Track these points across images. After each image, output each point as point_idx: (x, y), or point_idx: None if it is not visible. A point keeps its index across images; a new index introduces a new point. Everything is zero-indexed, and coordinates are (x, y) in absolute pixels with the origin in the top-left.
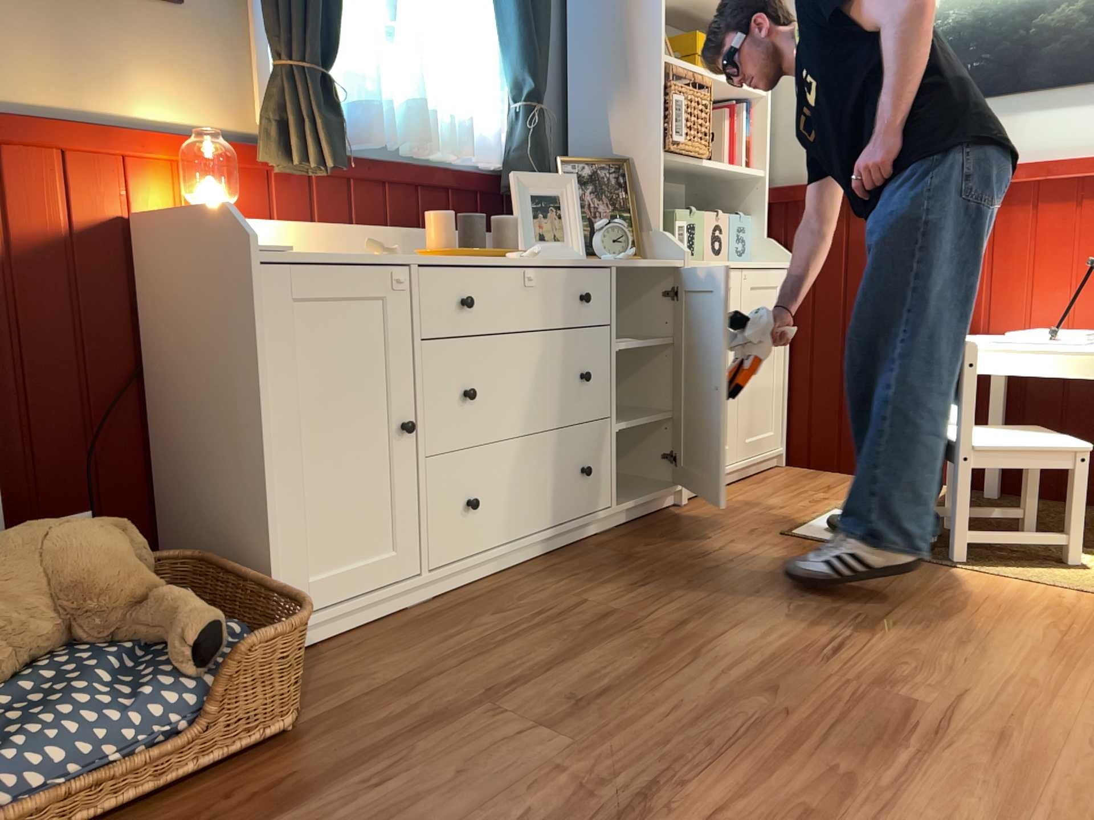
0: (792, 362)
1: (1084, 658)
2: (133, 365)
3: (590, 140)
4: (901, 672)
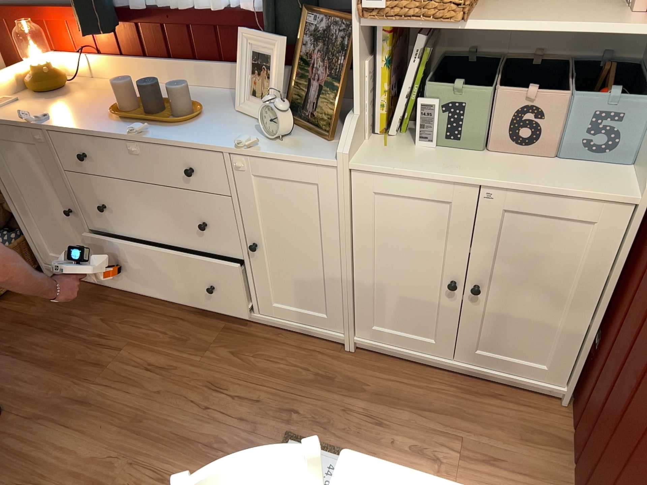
0: (604, 319)
1: None
2: None
3: None
4: None
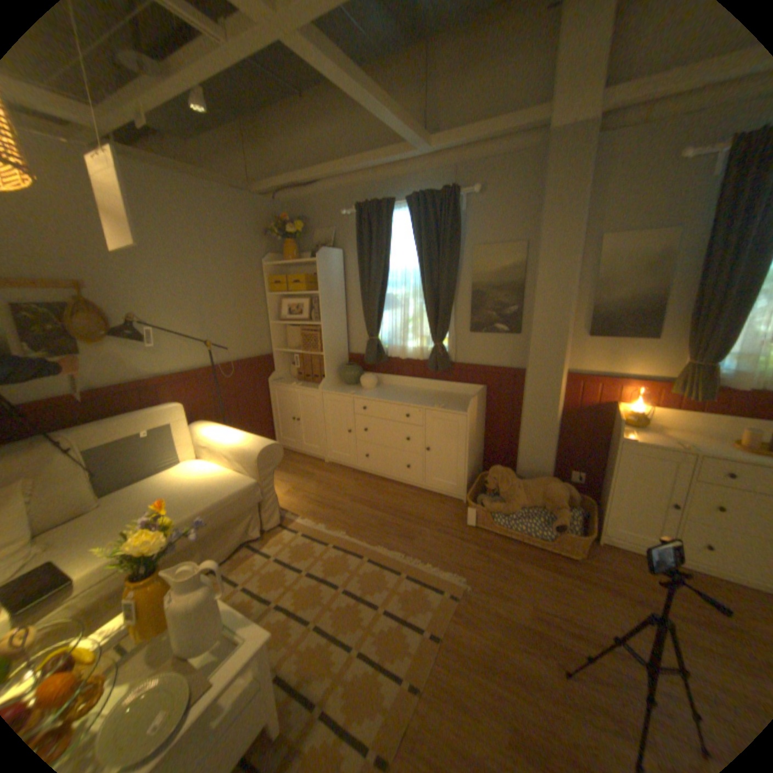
0: None
1: None
2: (608, 442)
3: None
4: None
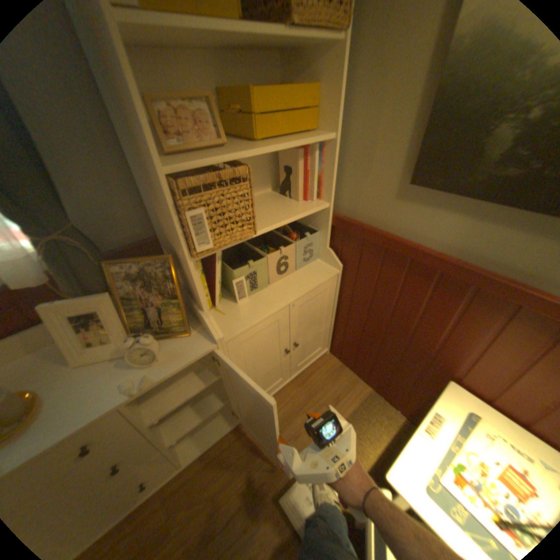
0: (337, 317)
1: None
2: None
3: (154, 218)
4: None
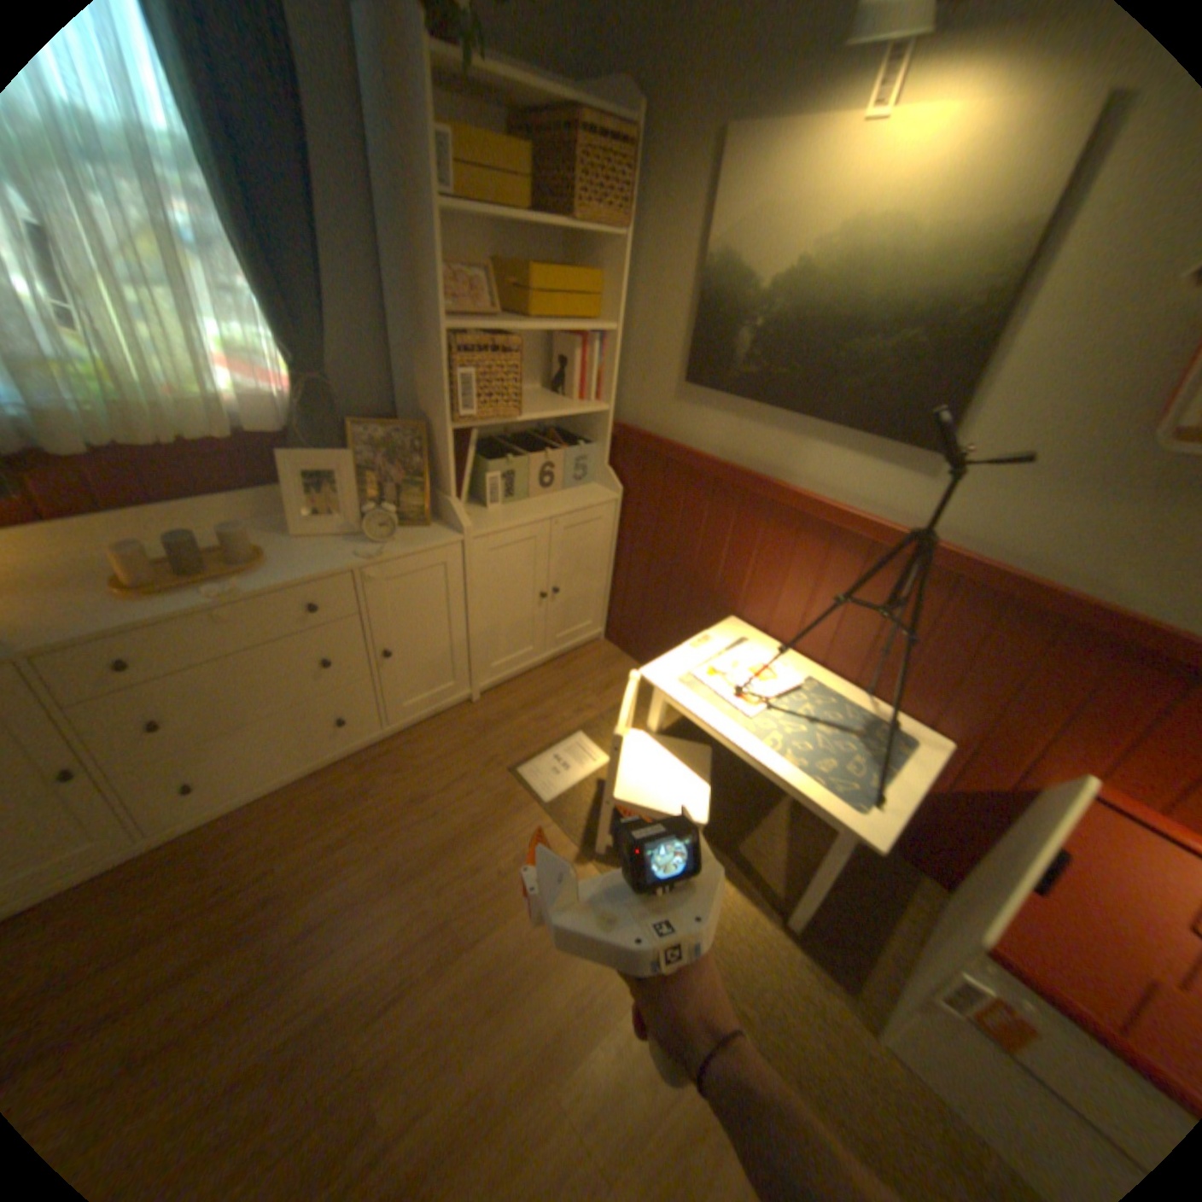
0: (613, 572)
1: (563, 1062)
2: None
3: (404, 385)
4: (406, 1057)
